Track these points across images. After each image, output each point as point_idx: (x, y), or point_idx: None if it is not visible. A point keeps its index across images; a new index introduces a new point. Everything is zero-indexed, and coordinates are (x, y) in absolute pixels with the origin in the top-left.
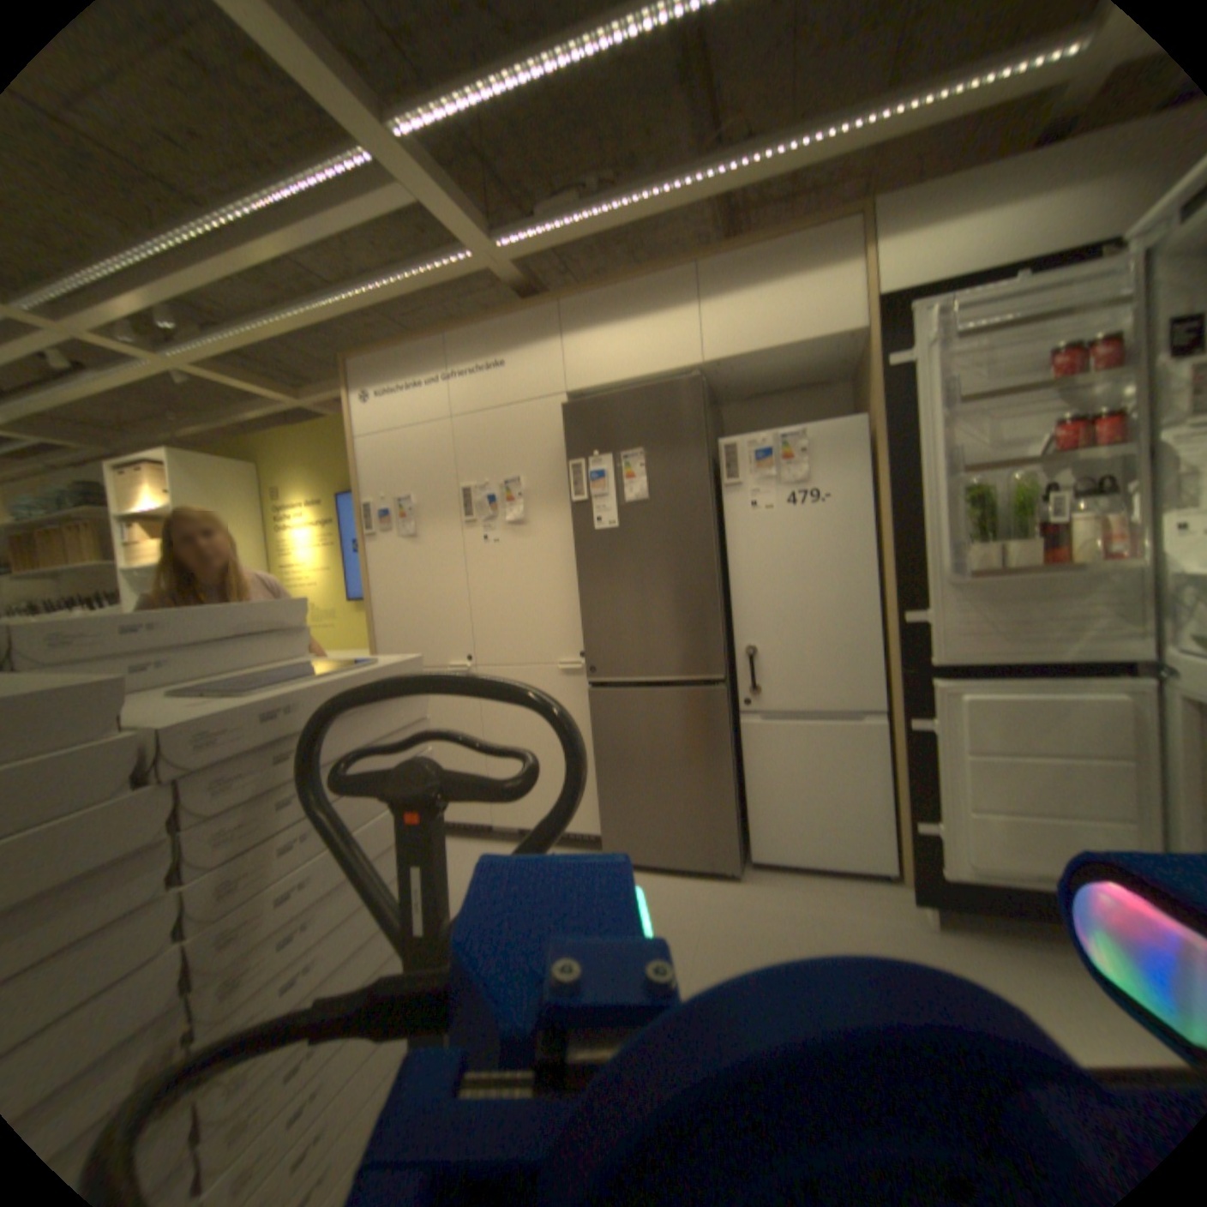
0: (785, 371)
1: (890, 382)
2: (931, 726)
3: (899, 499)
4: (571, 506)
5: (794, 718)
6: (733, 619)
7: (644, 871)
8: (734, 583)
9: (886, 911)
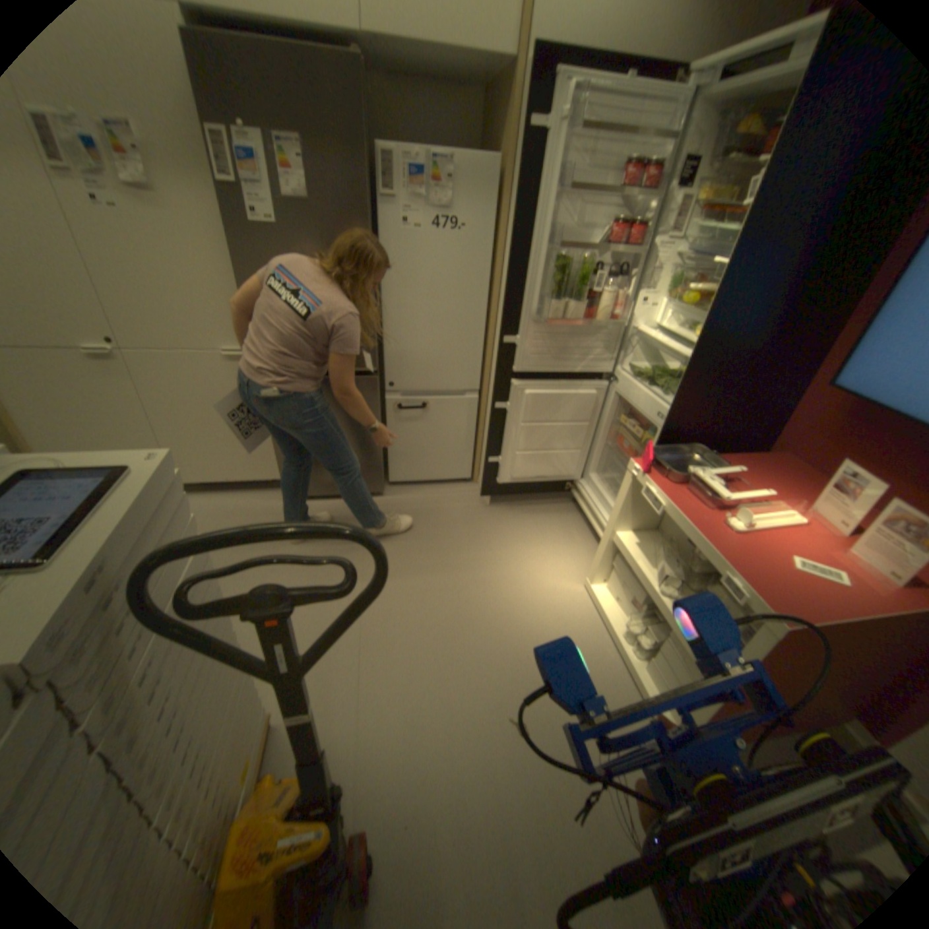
0: (437, 64)
1: (526, 133)
2: (505, 406)
3: (513, 245)
4: (211, 178)
5: (422, 394)
6: (382, 319)
7: (317, 497)
8: (385, 291)
9: (464, 498)
